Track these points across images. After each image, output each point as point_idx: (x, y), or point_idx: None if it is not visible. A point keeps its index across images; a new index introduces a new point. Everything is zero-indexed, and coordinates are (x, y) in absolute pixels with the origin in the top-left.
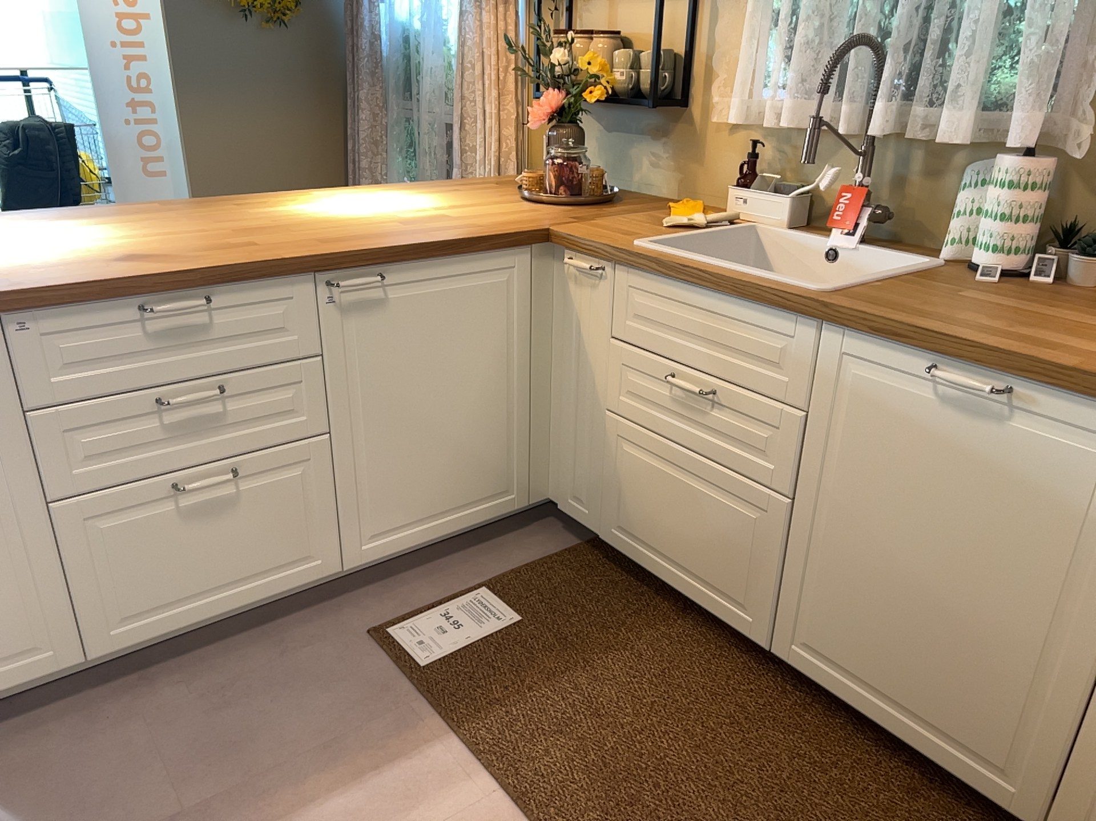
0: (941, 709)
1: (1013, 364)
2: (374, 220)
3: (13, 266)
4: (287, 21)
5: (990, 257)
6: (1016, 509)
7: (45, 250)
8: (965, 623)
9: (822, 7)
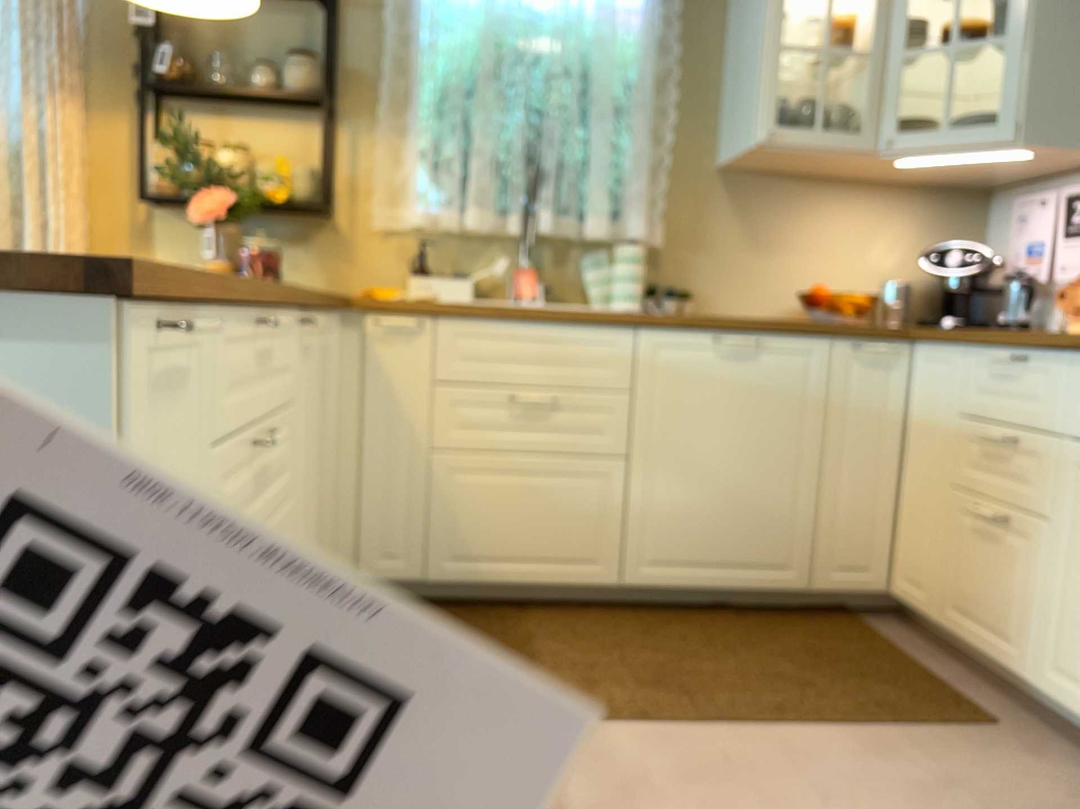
0: (749, 550)
1: (762, 324)
2: None
3: None
4: None
5: (634, 300)
6: (771, 405)
7: None
8: (755, 486)
9: (489, 145)
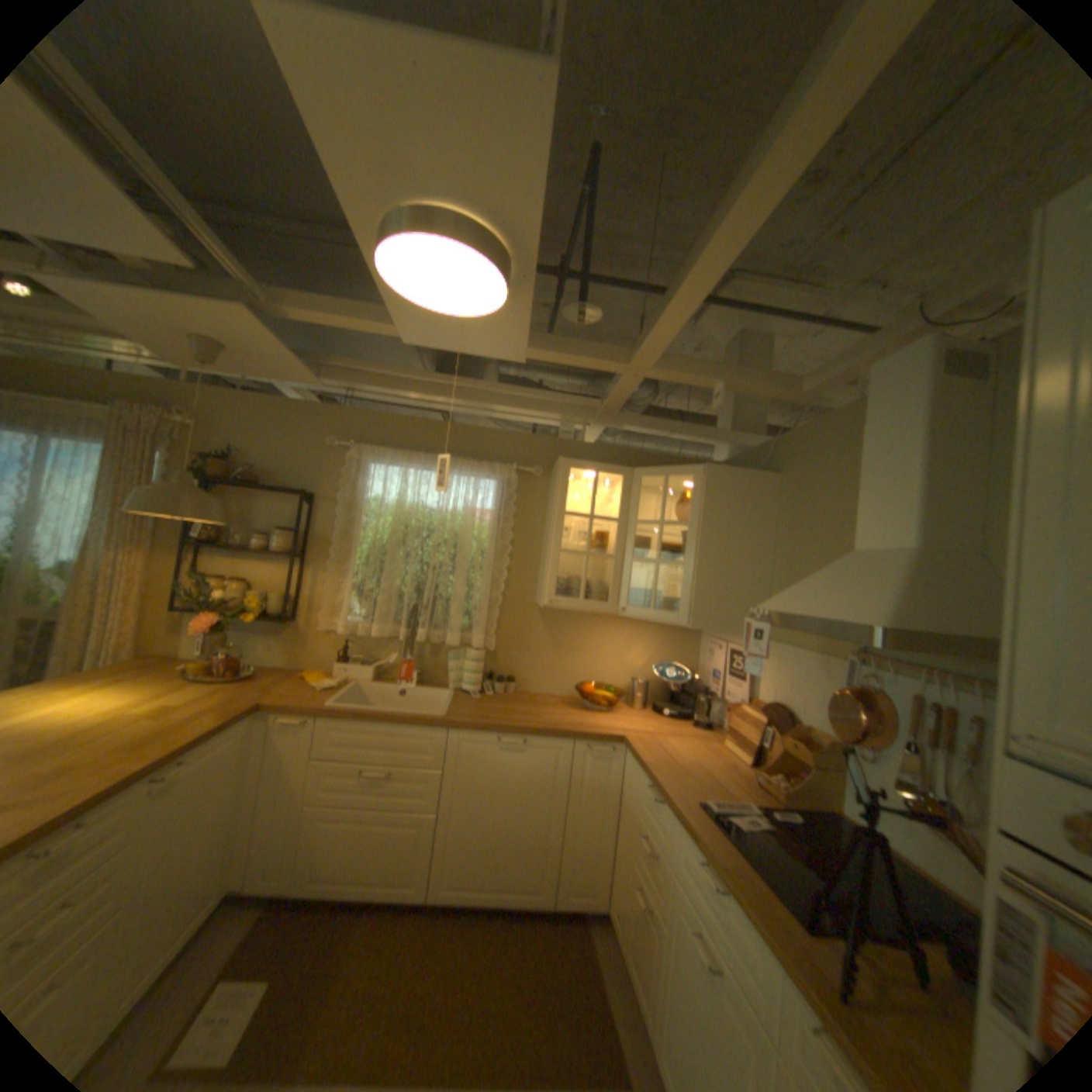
0: (513, 881)
1: (527, 731)
2: (120, 721)
3: None
4: None
5: (472, 687)
6: (532, 783)
7: None
8: (519, 837)
9: (391, 588)
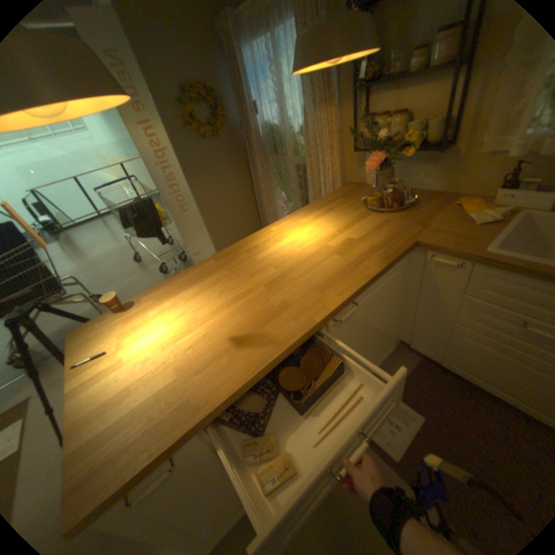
0: None
1: None
2: (321, 253)
3: (180, 369)
4: (218, 133)
5: None
6: None
7: (187, 339)
8: None
9: None
